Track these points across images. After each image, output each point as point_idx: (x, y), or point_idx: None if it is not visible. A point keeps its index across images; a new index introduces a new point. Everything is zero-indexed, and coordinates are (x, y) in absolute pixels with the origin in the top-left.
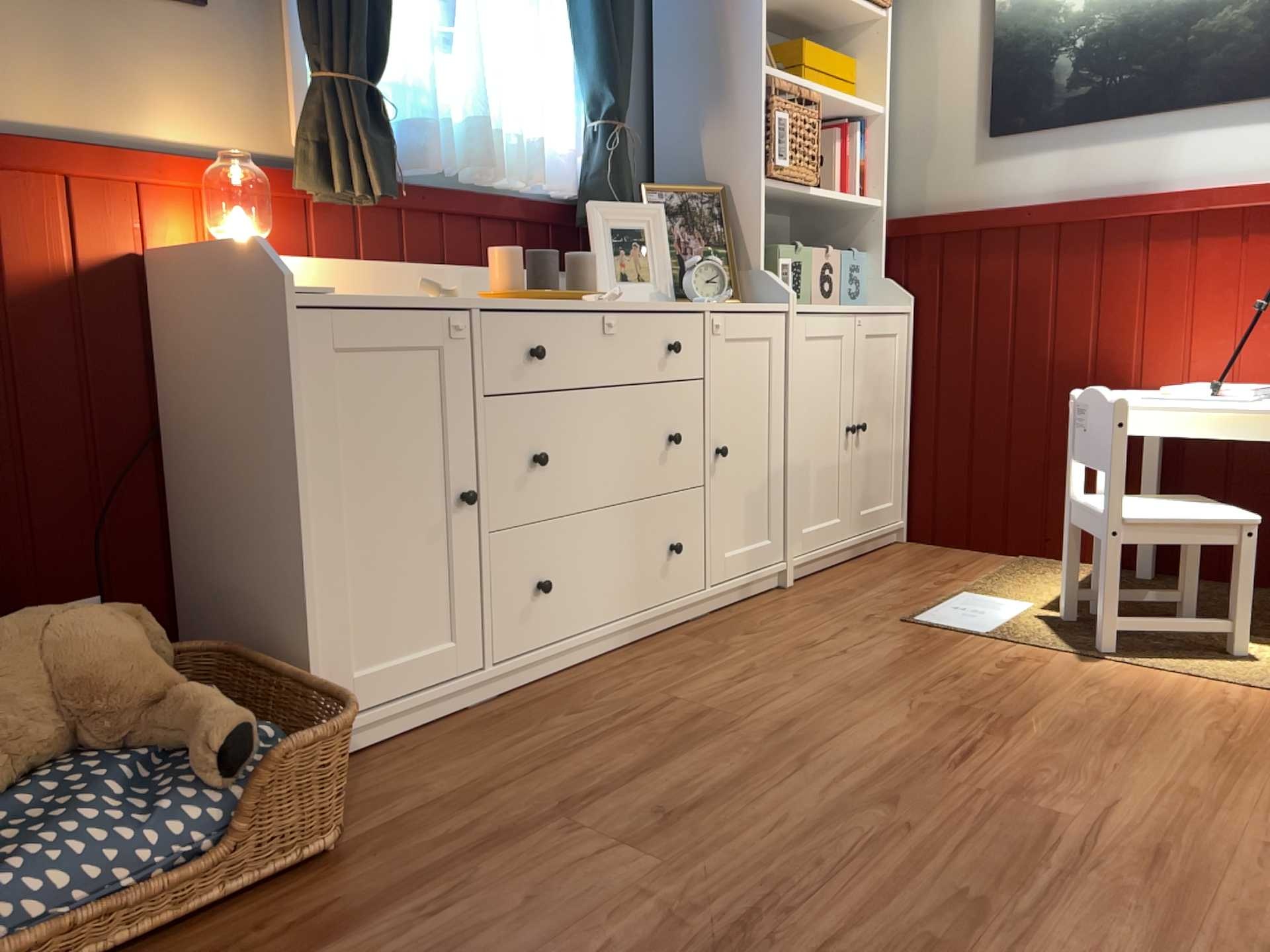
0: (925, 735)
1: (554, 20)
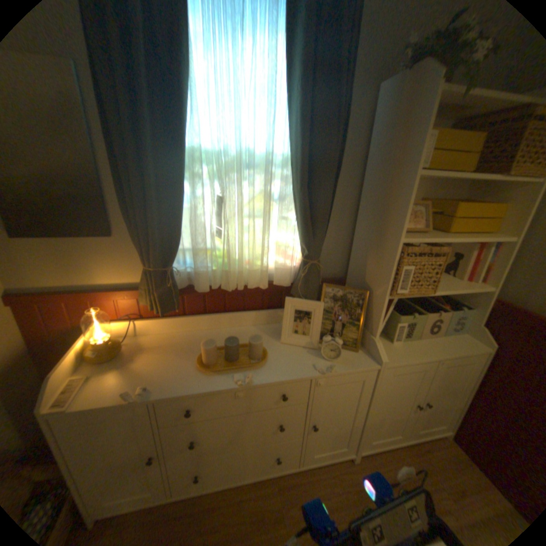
0: None
1: (289, 208)
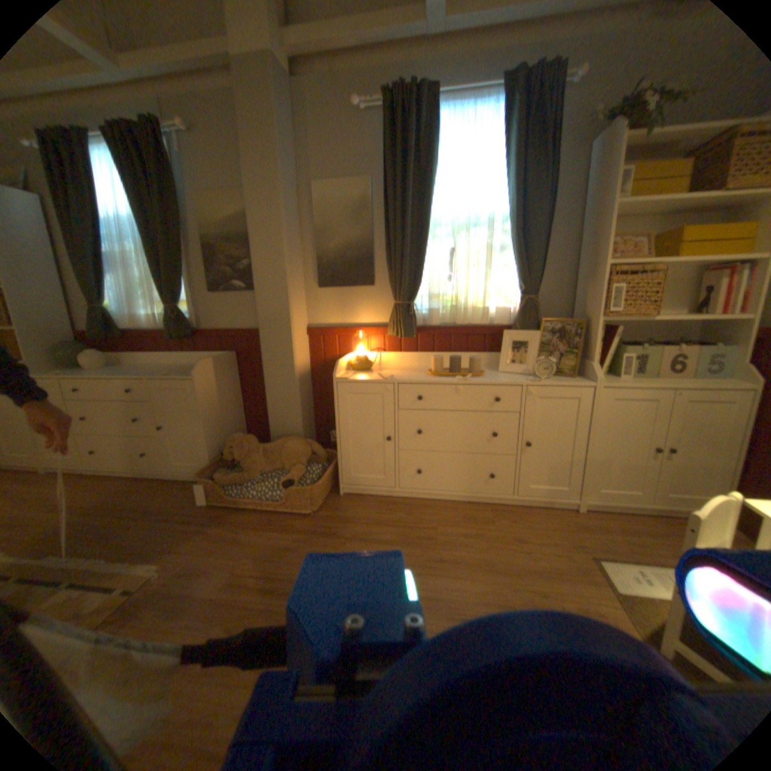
0: (471, 603)
1: (508, 255)
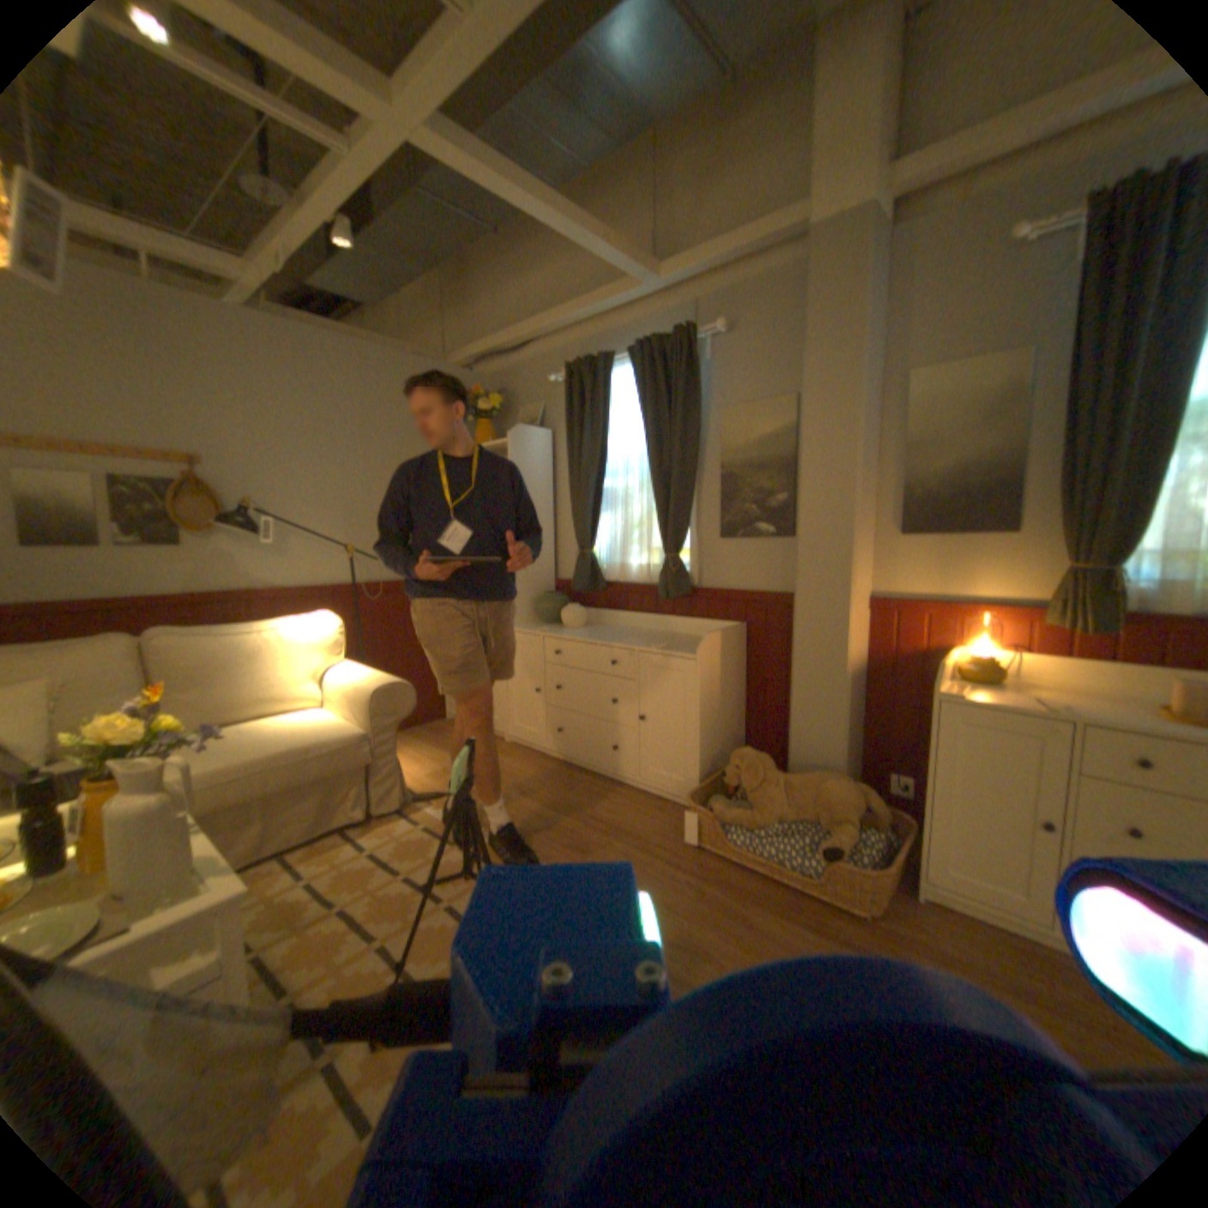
0: None
1: None
